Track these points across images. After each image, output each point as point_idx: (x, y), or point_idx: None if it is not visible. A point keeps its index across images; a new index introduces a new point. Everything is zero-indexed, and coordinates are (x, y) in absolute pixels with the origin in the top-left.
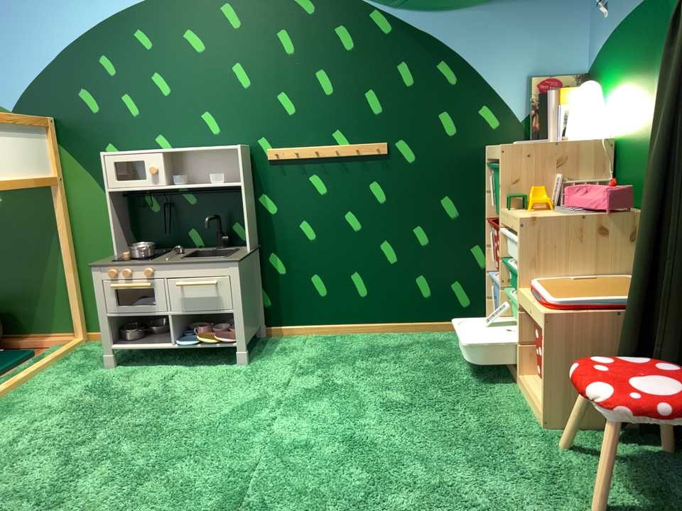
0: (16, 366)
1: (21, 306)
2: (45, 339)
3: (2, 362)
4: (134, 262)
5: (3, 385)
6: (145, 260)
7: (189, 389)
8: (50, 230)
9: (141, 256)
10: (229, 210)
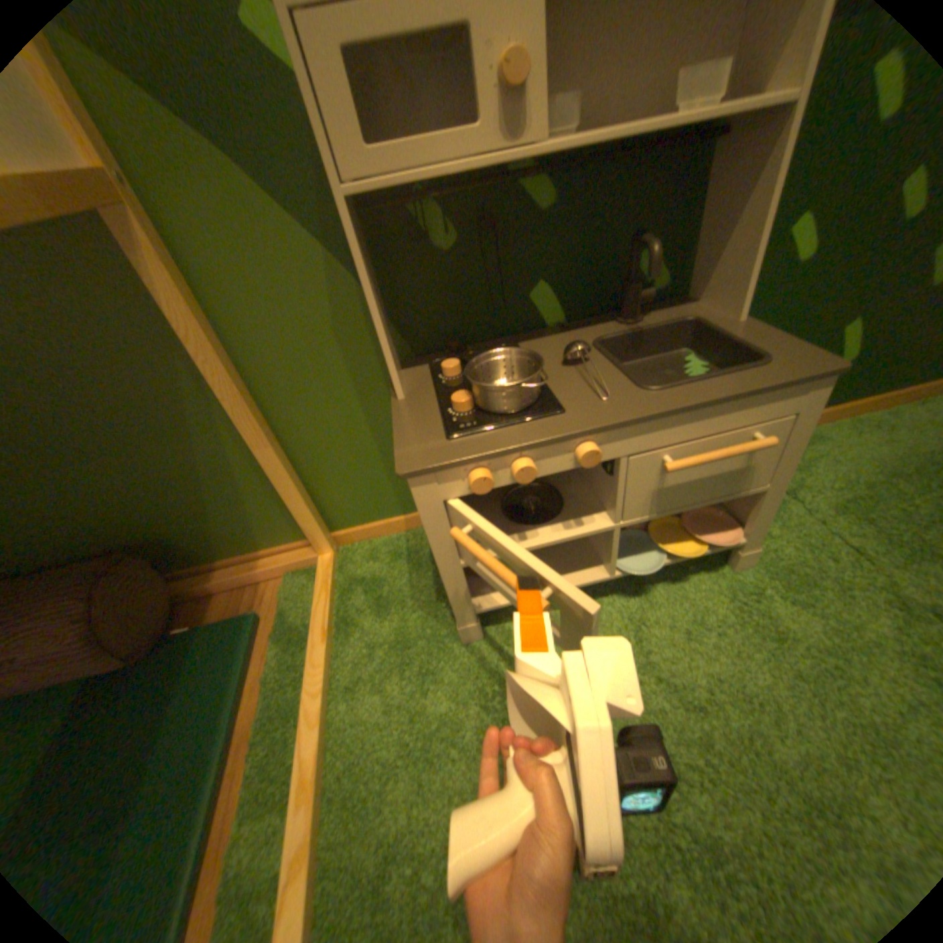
0: (250, 669)
1: (172, 526)
2: (257, 569)
3: (214, 671)
4: (537, 434)
5: (294, 806)
6: (554, 416)
7: (736, 686)
8: (162, 356)
9: (529, 403)
10: (642, 215)
